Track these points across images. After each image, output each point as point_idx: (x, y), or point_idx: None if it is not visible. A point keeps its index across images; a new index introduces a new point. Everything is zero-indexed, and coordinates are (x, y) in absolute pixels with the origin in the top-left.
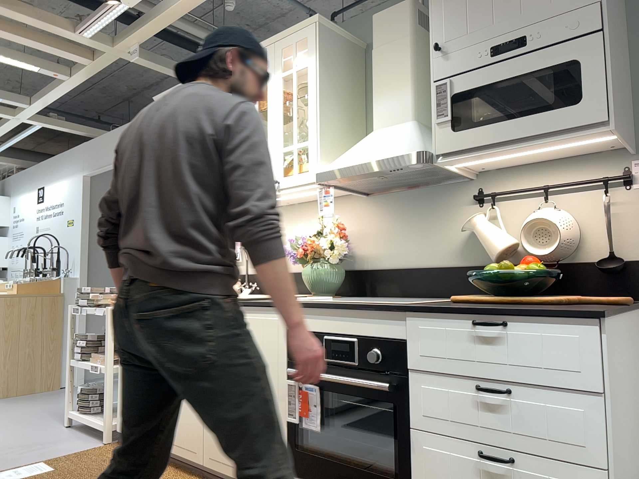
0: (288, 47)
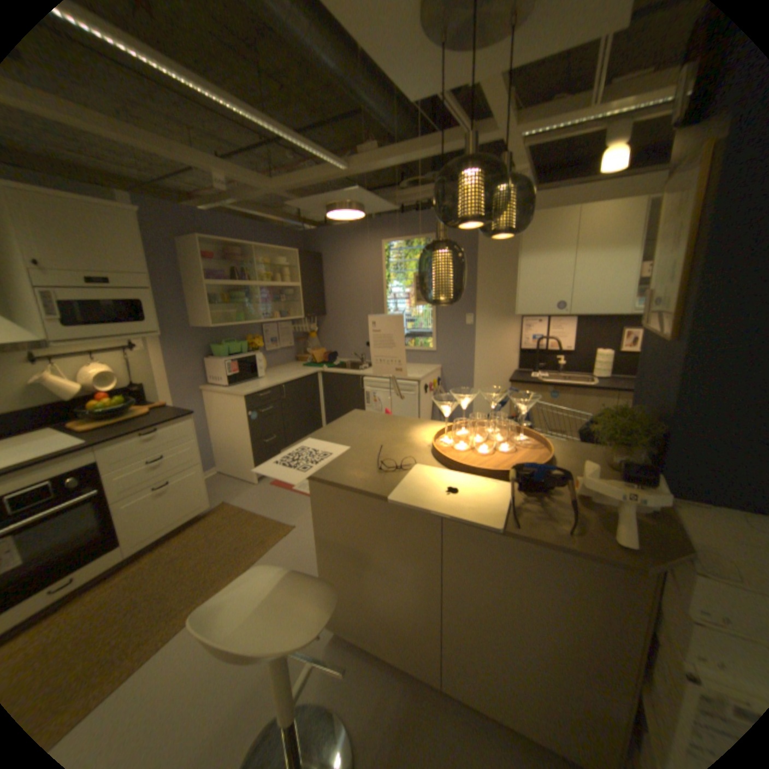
0: None
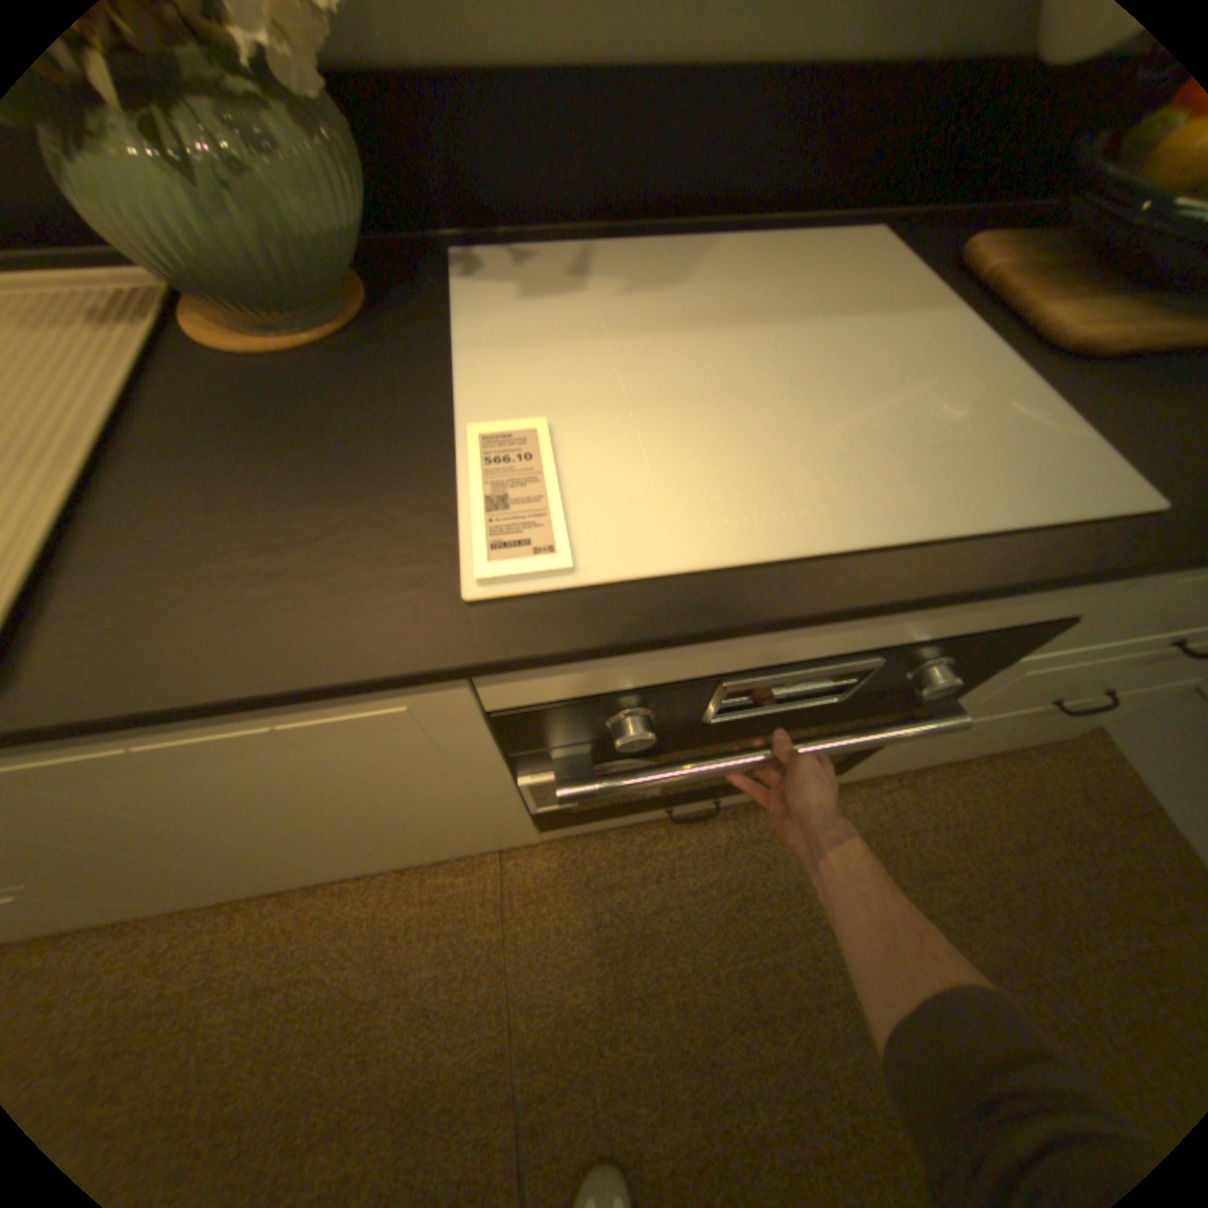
0: None
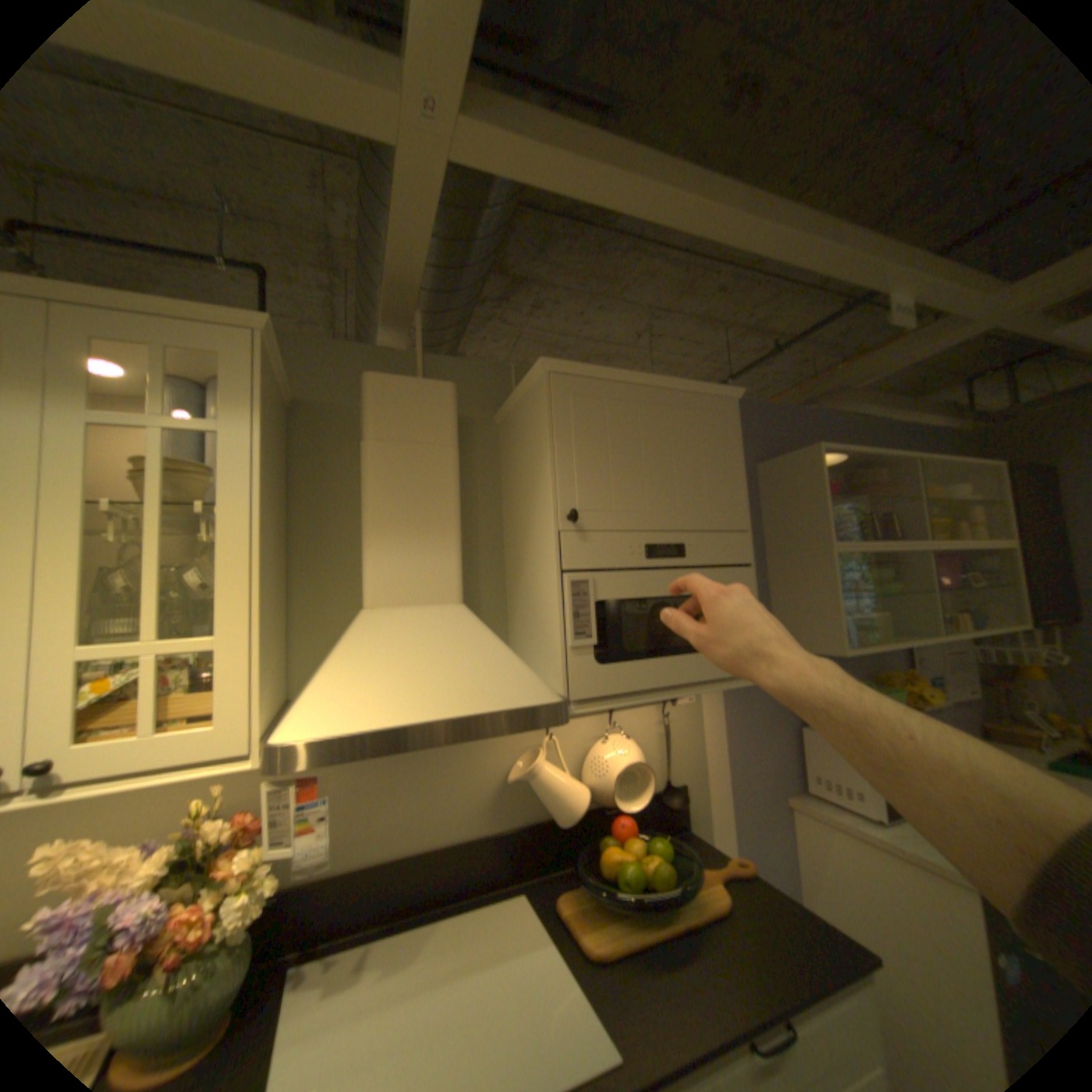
0: (127, 340)
